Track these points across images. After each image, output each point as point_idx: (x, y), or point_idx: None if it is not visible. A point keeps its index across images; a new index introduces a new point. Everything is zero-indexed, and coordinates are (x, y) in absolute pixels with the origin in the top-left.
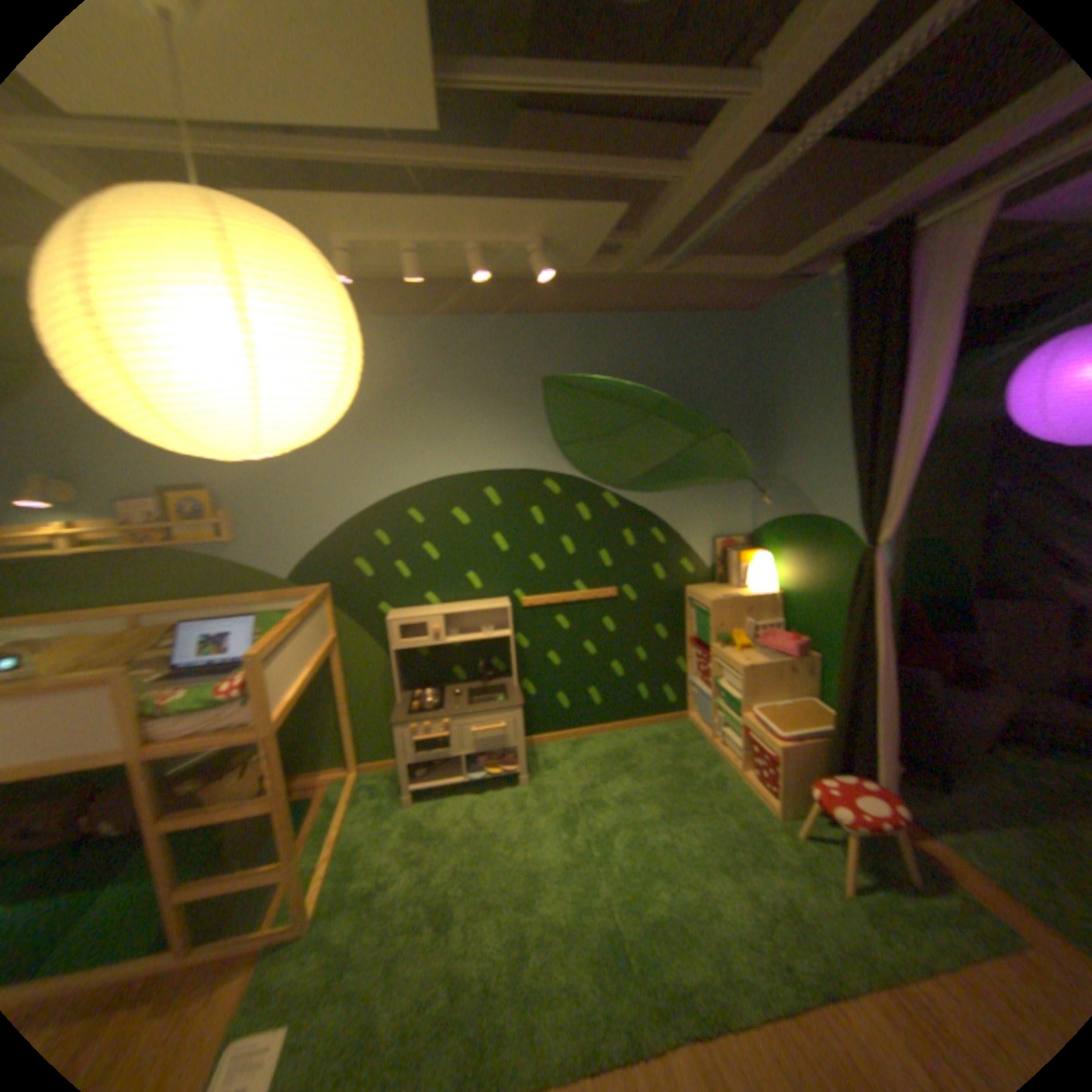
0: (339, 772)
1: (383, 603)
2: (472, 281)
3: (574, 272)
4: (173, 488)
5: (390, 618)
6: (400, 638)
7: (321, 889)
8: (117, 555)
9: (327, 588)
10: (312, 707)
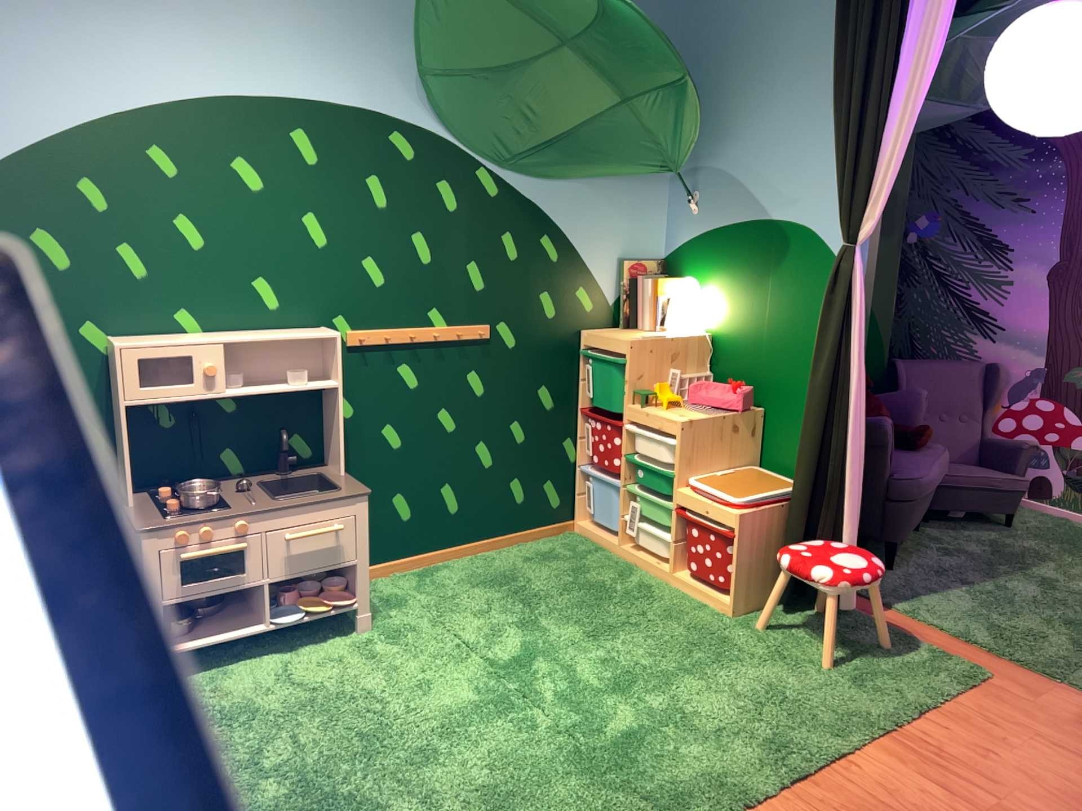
0: None
1: (89, 322)
2: None
3: None
4: None
5: (117, 343)
6: (138, 381)
7: None
8: None
9: None
10: None
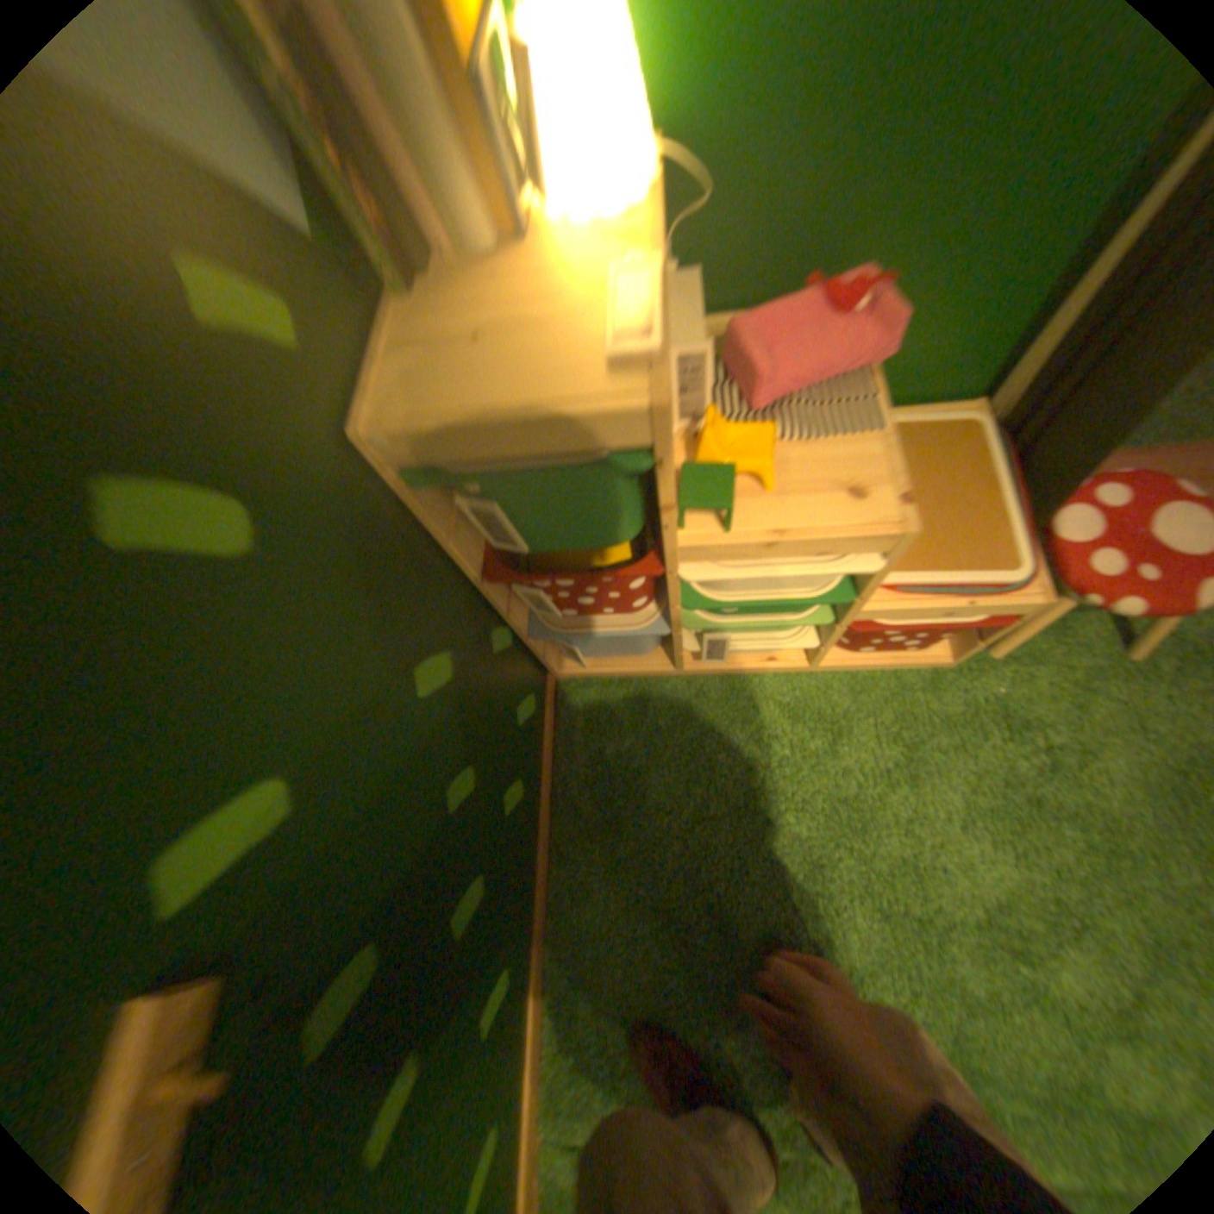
0: None
1: None
2: None
3: None
4: None
5: None
6: None
7: None
8: None
9: None
10: None
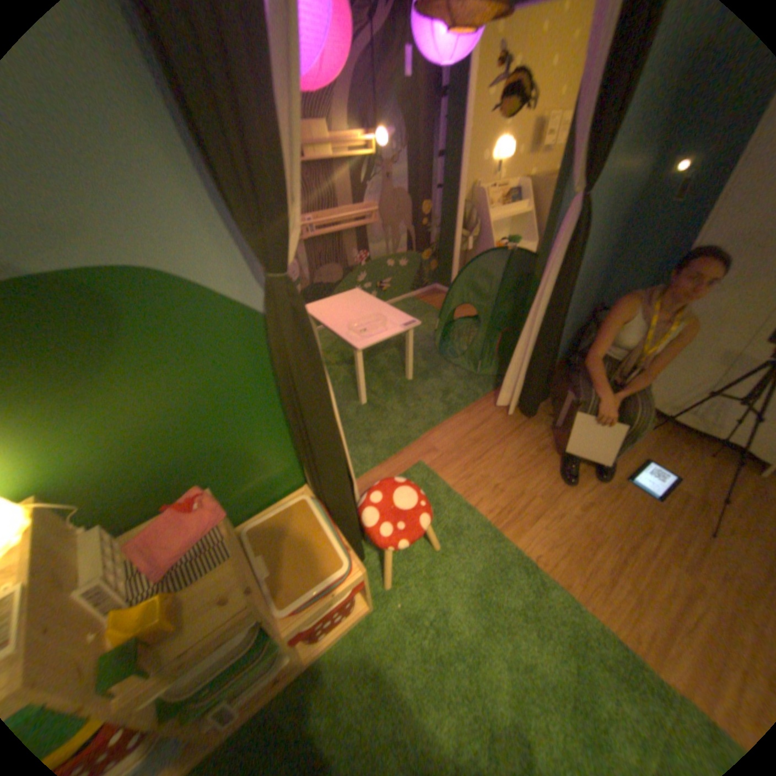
0: None
1: None
2: None
3: None
4: None
5: None
6: None
7: None
8: None
9: None
10: None
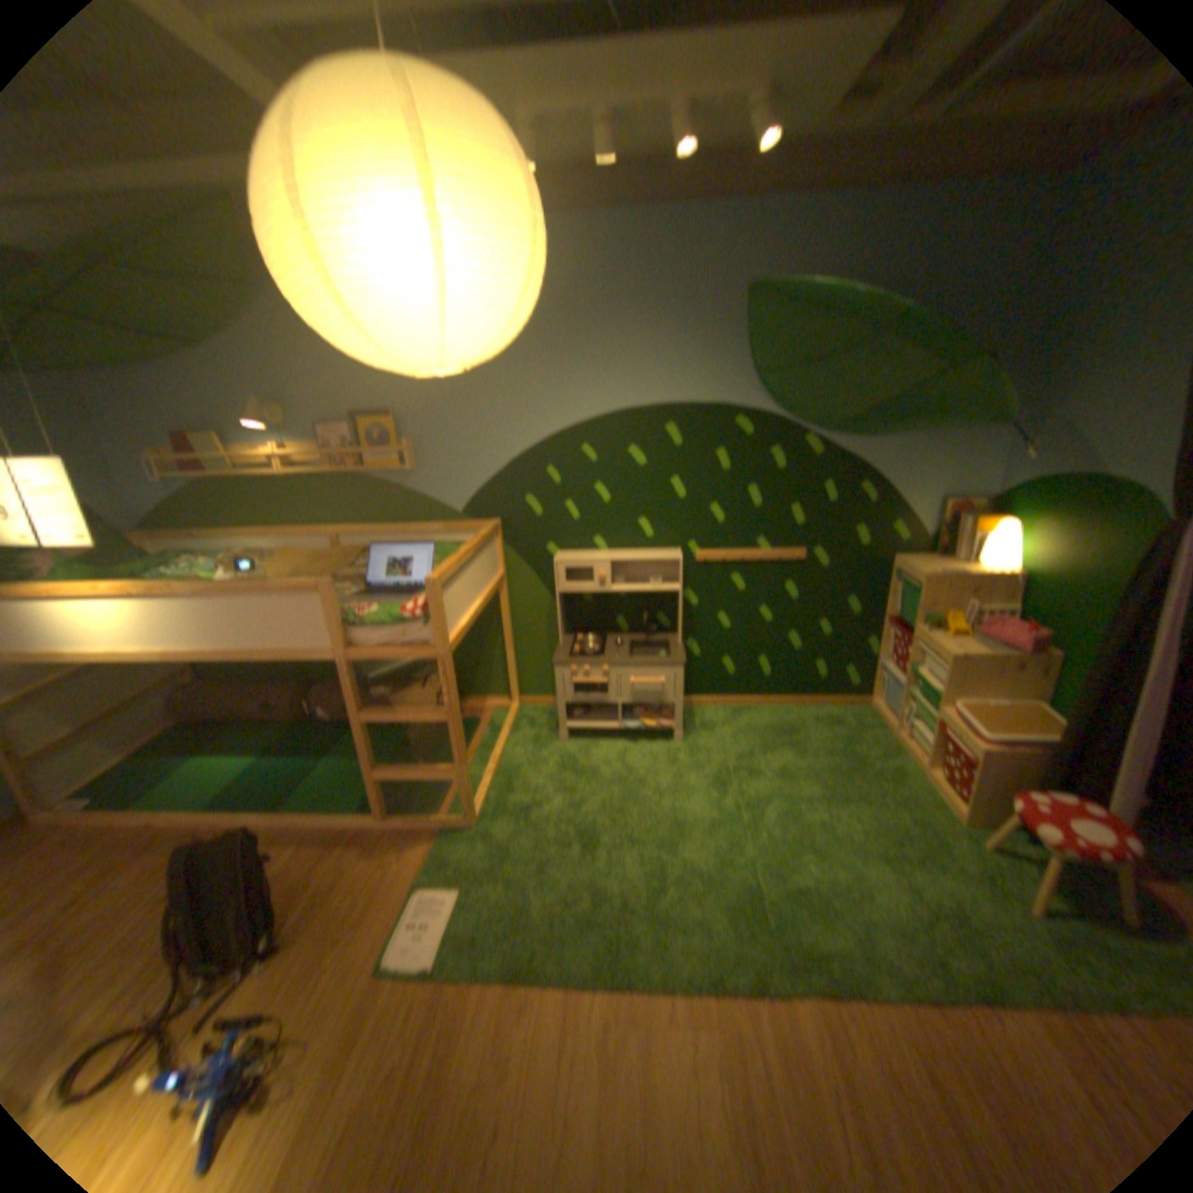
0: (503, 699)
1: (549, 543)
2: (671, 154)
3: (807, 128)
4: (359, 412)
5: (555, 558)
6: (564, 579)
7: (485, 793)
8: (316, 476)
9: (496, 522)
10: (480, 636)
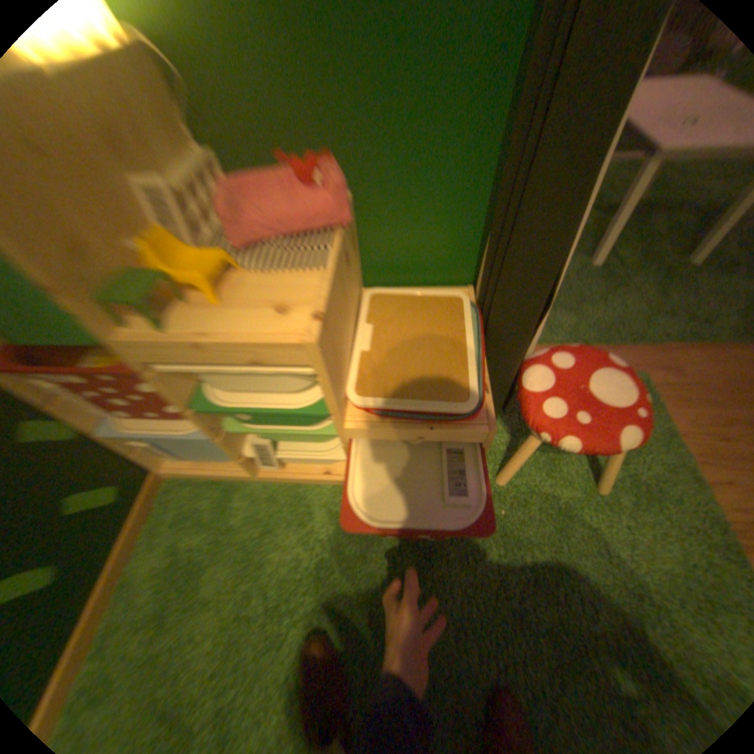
0: None
1: None
2: None
3: None
4: None
5: None
6: None
7: None
8: None
9: None
10: None
